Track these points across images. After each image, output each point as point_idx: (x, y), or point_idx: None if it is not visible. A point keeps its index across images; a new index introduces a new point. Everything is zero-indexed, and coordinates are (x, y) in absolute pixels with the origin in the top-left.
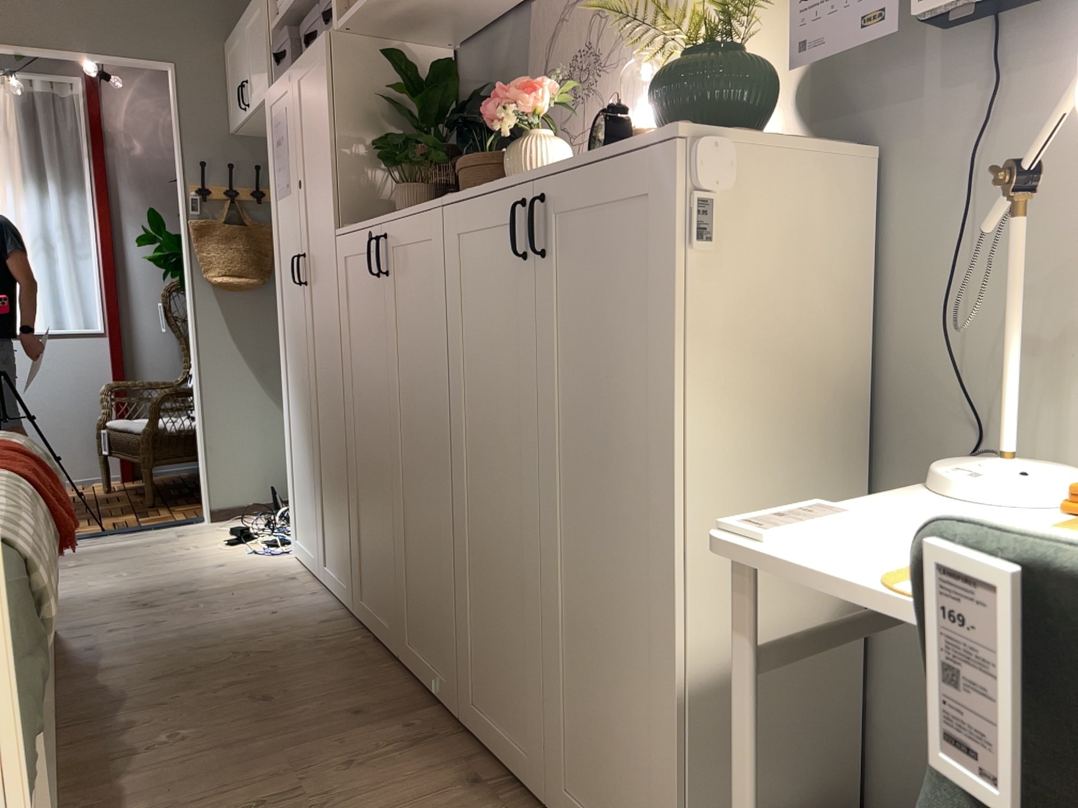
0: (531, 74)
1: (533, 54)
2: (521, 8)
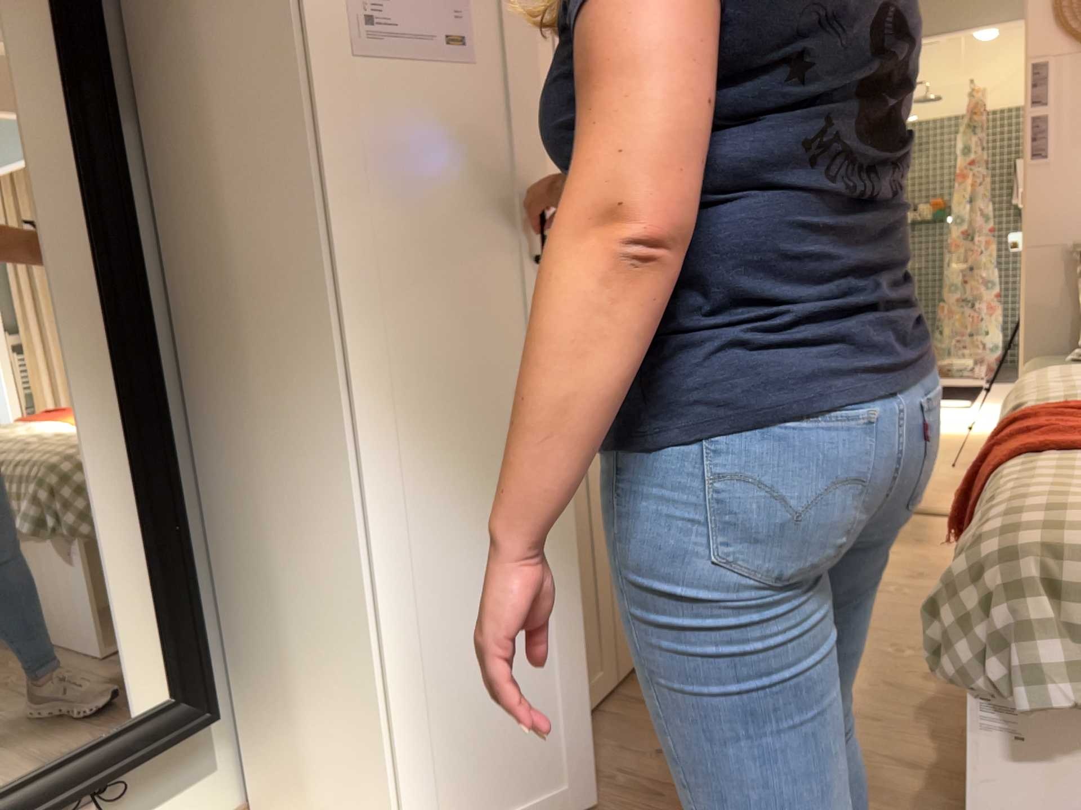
0: None
1: None
2: None
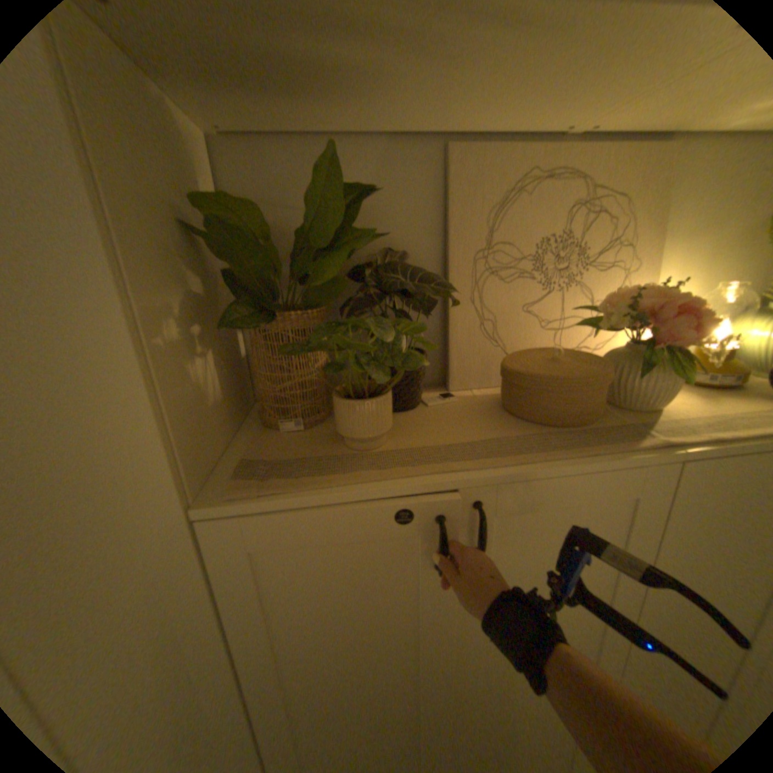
0: (454, 235)
1: (456, 211)
2: (404, 135)
